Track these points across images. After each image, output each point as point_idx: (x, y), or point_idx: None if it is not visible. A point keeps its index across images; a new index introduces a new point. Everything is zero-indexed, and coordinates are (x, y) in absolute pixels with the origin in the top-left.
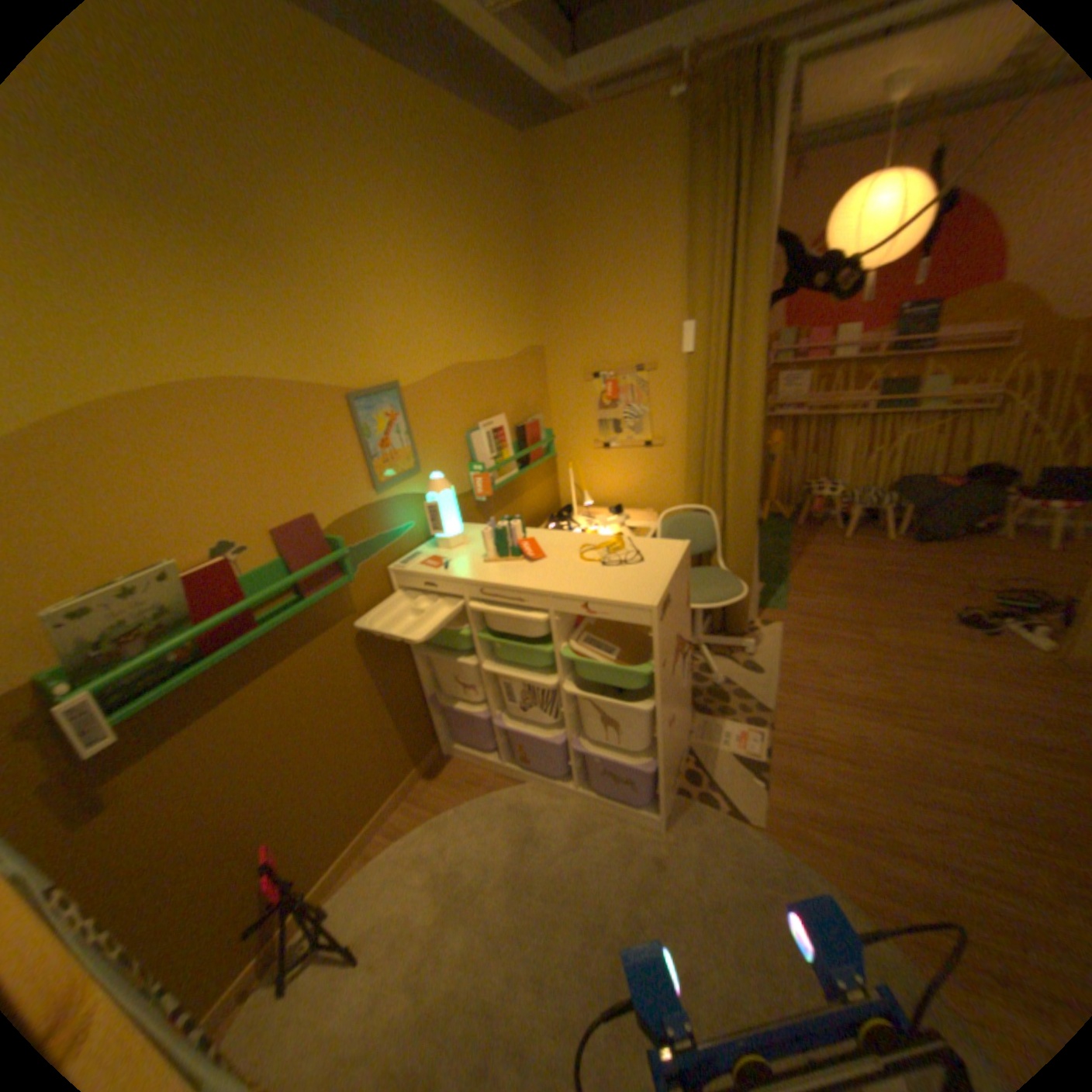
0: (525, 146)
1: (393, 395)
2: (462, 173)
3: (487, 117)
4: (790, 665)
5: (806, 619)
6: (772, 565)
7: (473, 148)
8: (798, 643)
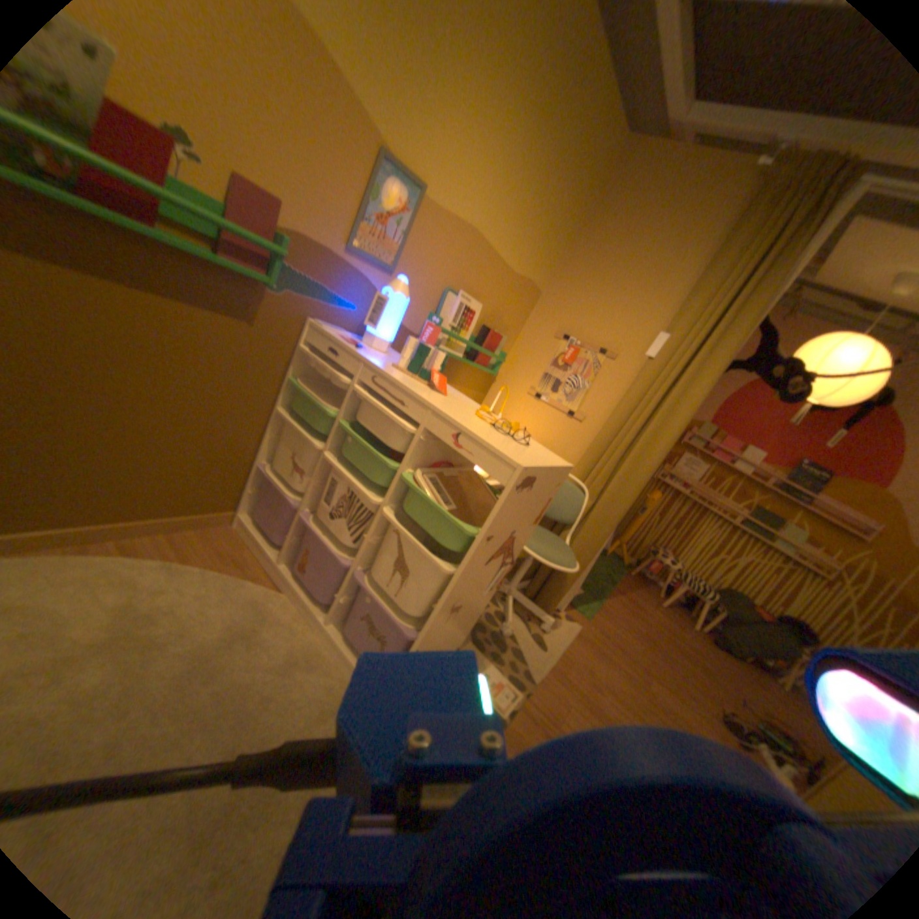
0: (626, 145)
1: (417, 194)
2: (578, 108)
3: (618, 95)
4: (570, 664)
5: (602, 640)
6: (596, 586)
7: (595, 102)
8: (586, 652)
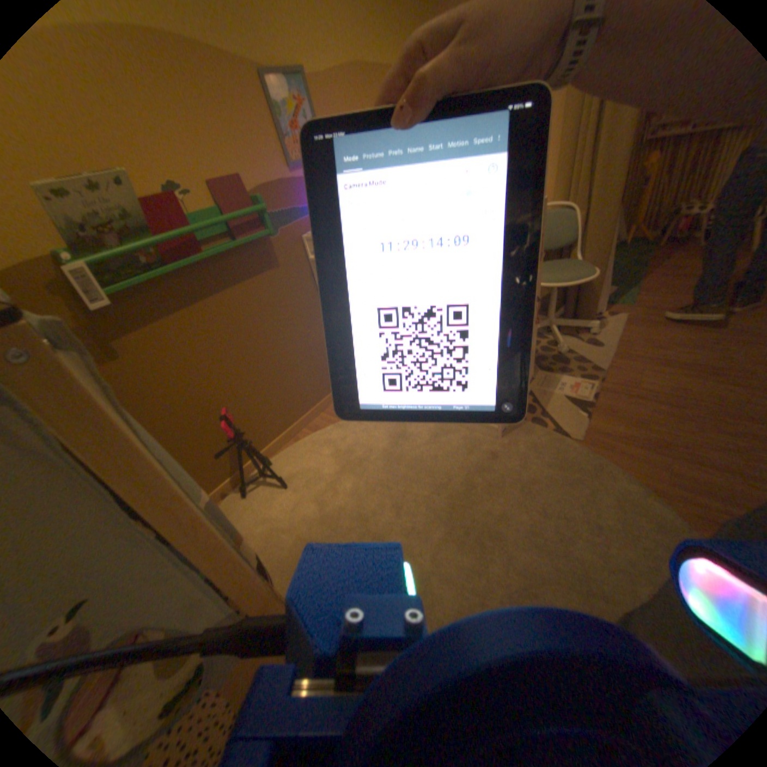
0: None
1: (298, 78)
2: None
3: None
4: (627, 342)
5: (650, 311)
6: (627, 274)
7: None
8: (638, 327)
